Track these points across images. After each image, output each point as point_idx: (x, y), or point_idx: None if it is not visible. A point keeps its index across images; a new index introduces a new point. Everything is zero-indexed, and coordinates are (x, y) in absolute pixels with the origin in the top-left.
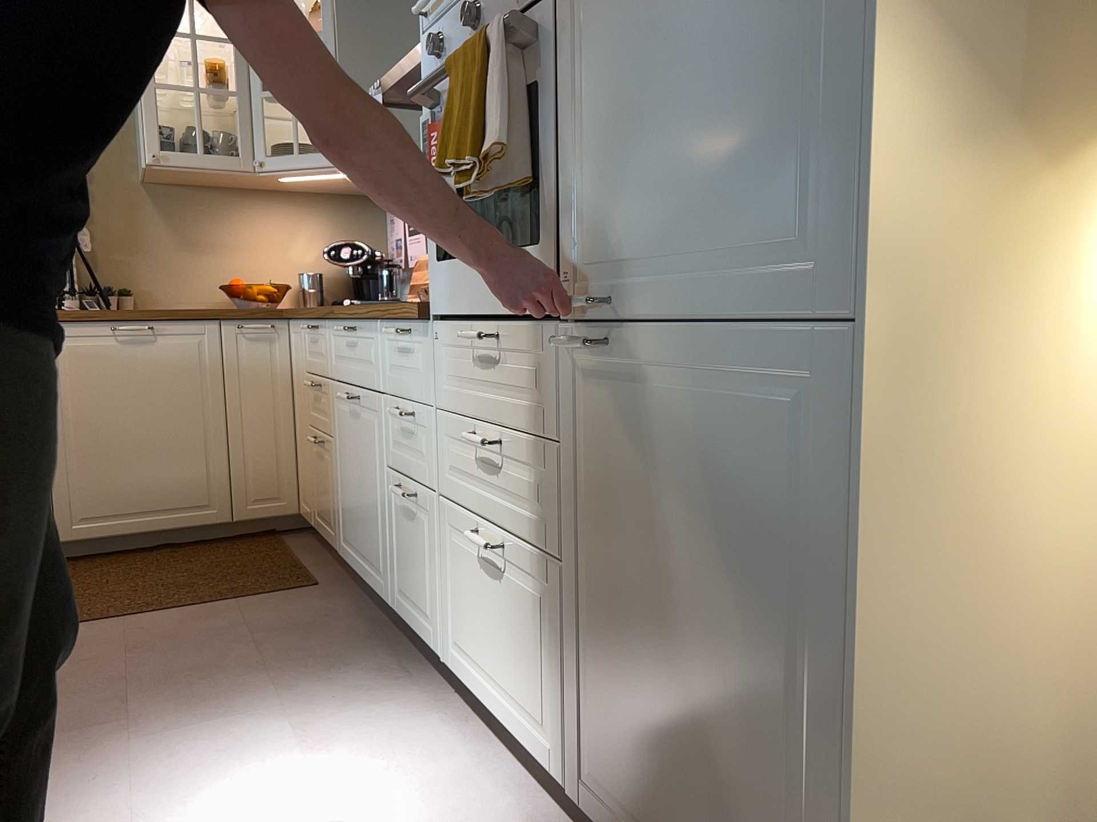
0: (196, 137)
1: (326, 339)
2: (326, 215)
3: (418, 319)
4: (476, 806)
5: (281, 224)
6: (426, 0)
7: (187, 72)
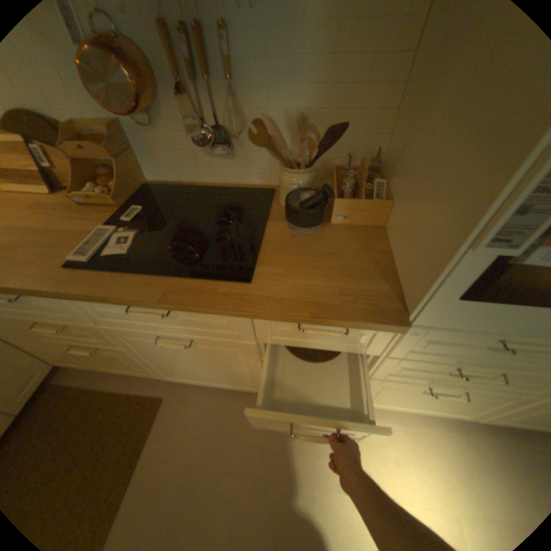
0: None
1: (66, 304)
2: None
3: (394, 331)
4: (425, 440)
5: None
6: None
7: None
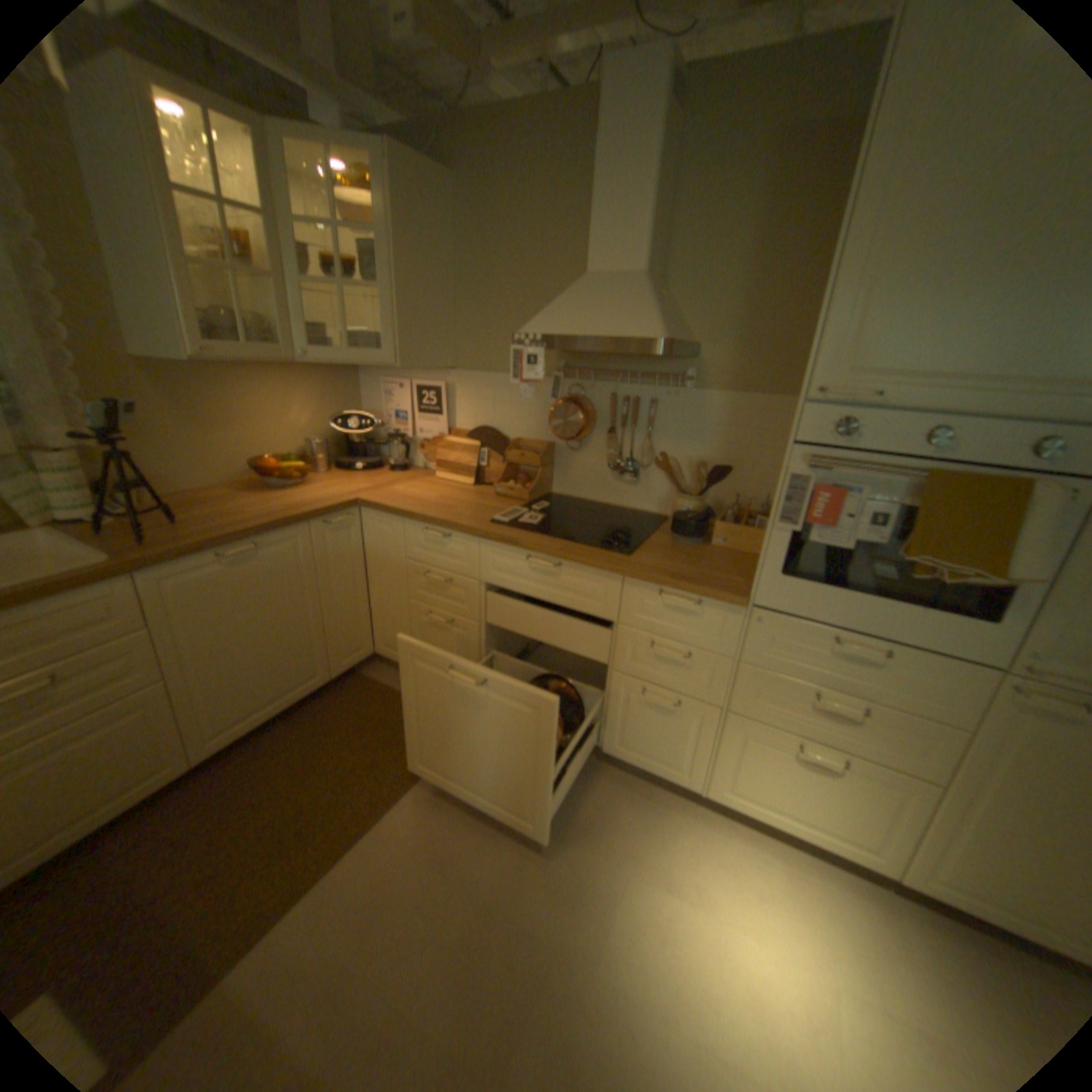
0: (228, 321)
1: (475, 551)
2: (314, 381)
3: (735, 605)
4: (815, 891)
5: (278, 393)
6: (855, 393)
7: (205, 240)
